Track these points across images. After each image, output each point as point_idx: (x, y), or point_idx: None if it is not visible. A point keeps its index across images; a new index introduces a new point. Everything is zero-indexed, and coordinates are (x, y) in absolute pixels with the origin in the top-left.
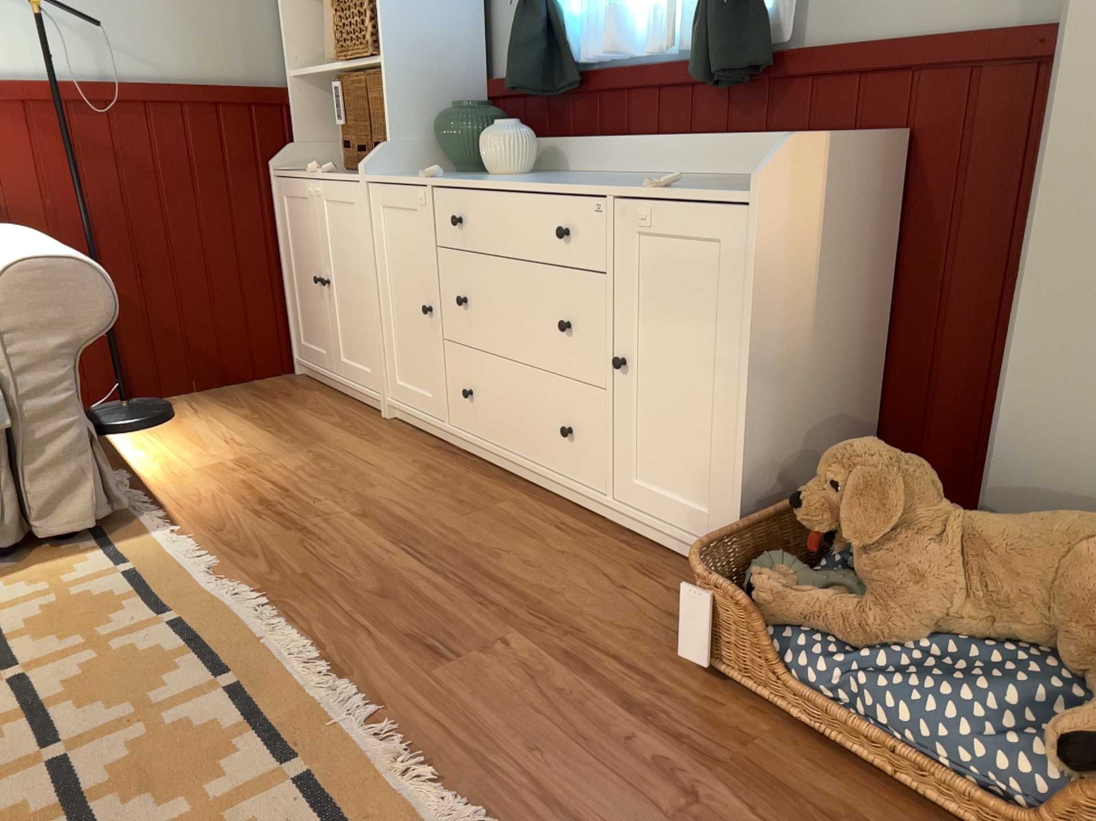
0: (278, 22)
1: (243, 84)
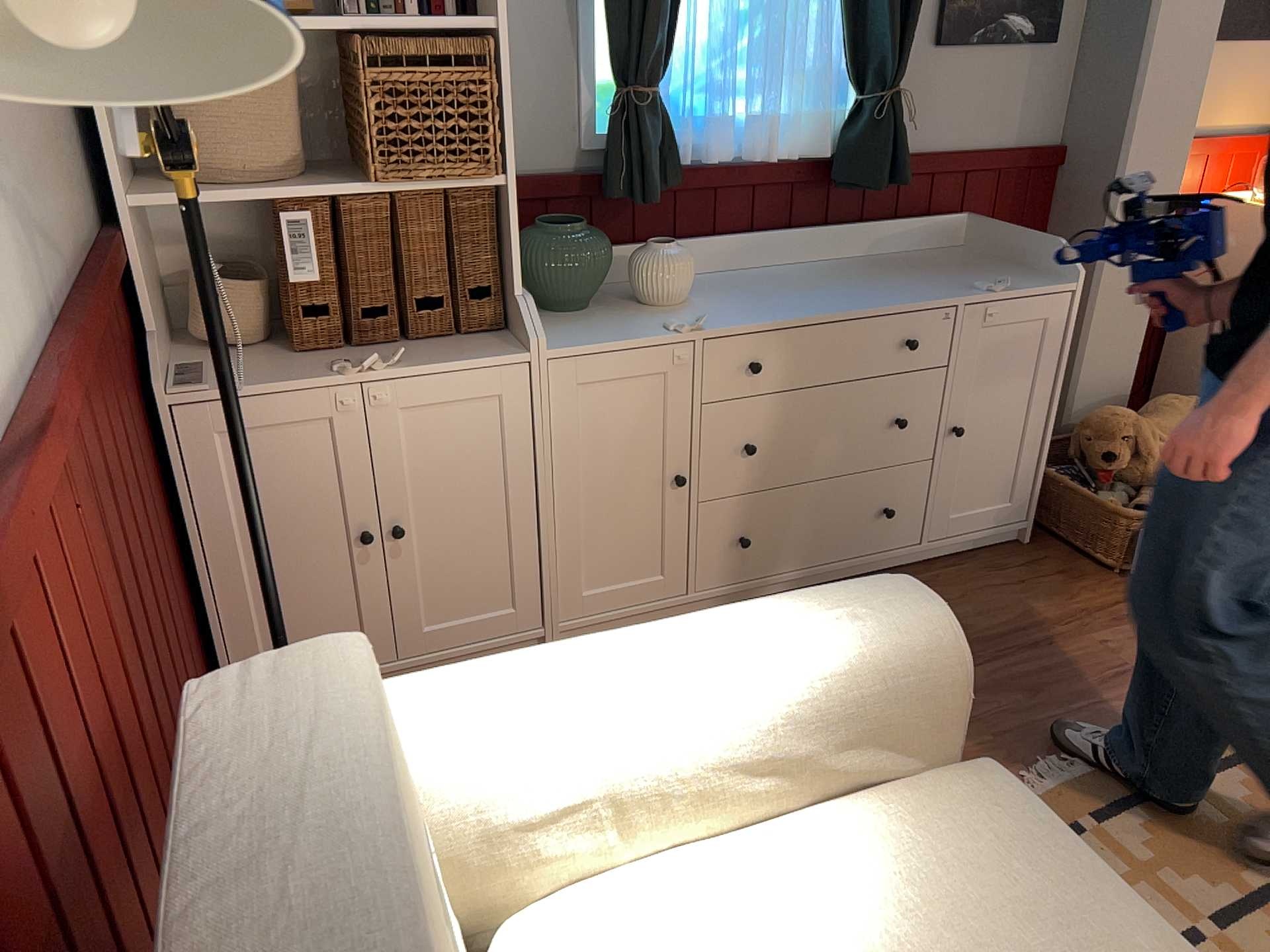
0: None
1: (87, 237)
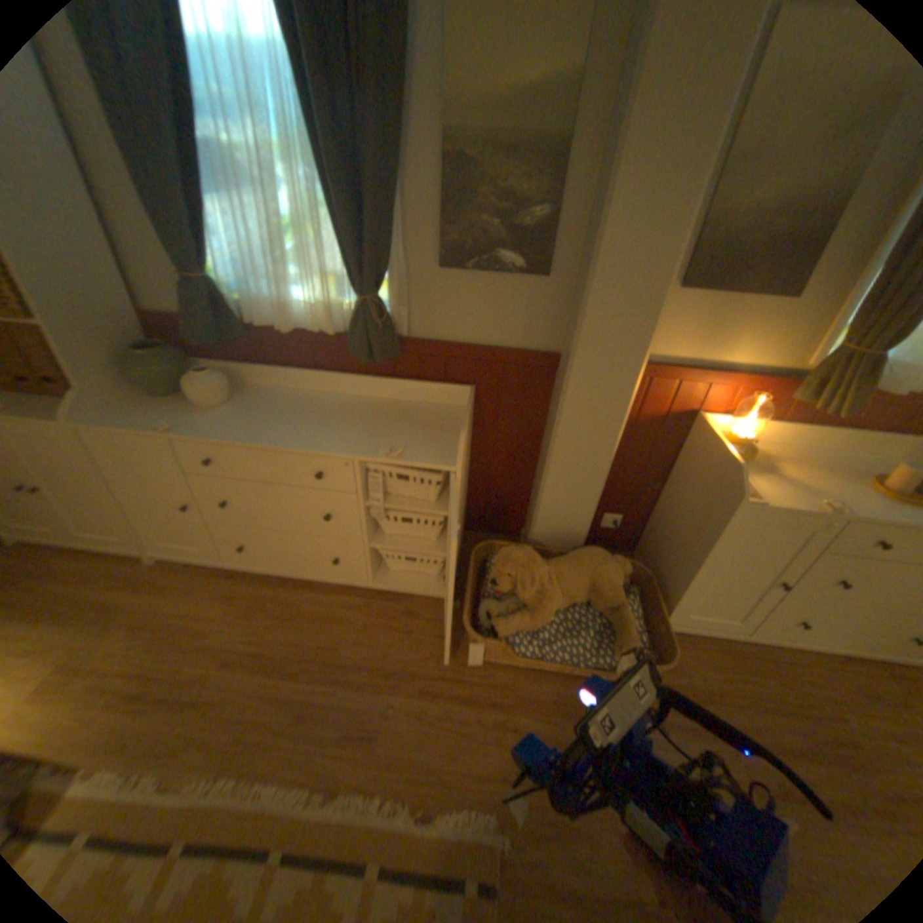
0: None
1: None
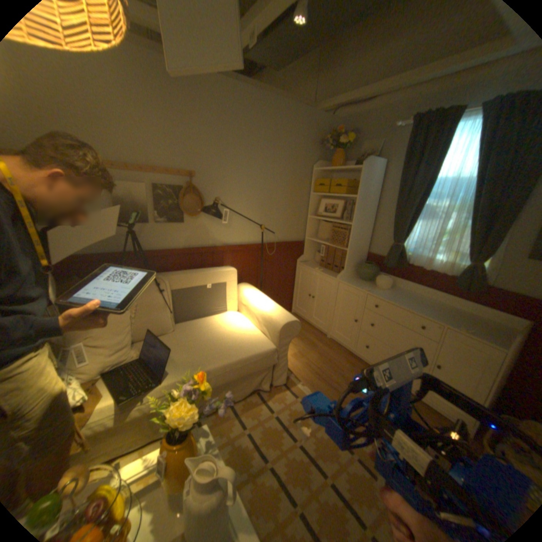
0: (305, 223)
1: (295, 239)
